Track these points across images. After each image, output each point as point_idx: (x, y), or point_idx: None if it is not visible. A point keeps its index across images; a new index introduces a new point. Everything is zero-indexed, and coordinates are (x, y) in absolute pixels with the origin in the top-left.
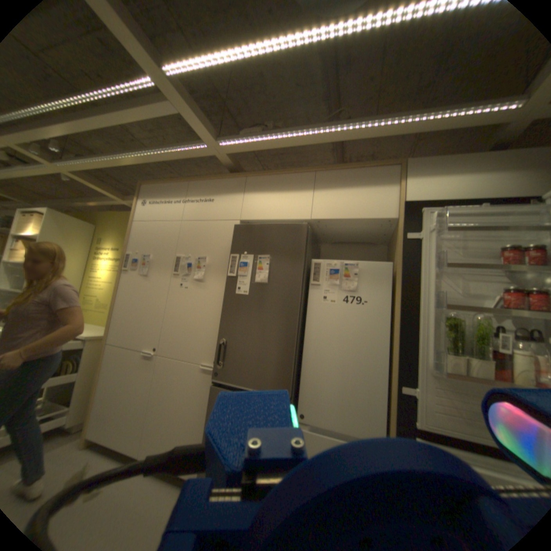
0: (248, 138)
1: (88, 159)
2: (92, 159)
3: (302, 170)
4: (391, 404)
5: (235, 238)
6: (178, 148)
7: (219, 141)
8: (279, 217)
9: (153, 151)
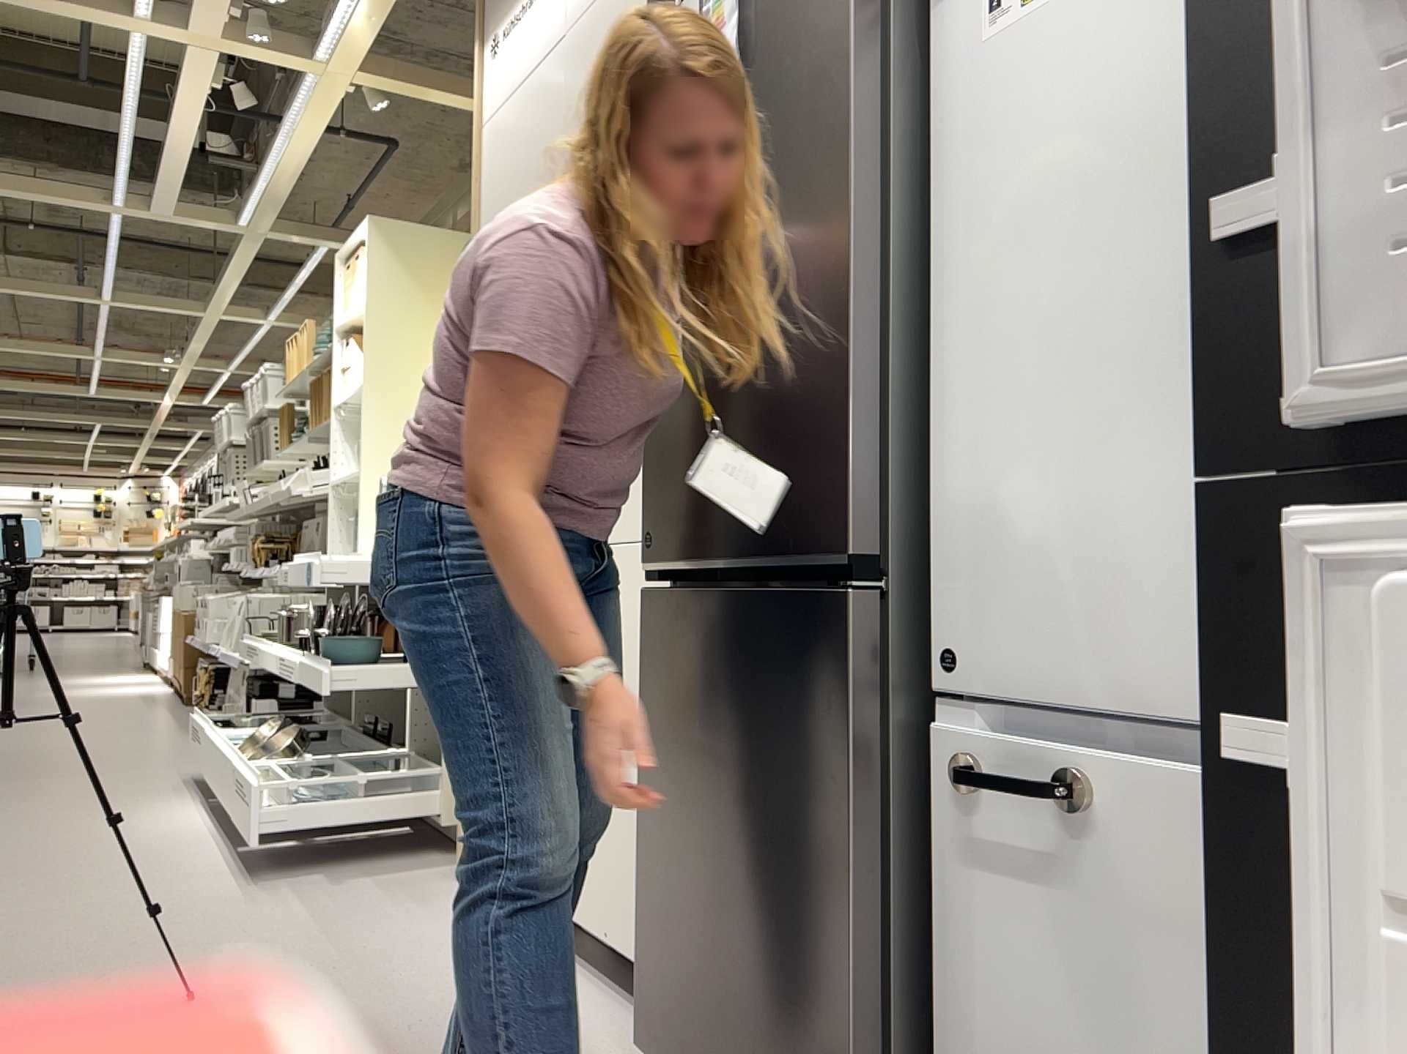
0: None
1: None
2: None
3: None
4: None
5: None
6: None
7: None
8: None
9: None
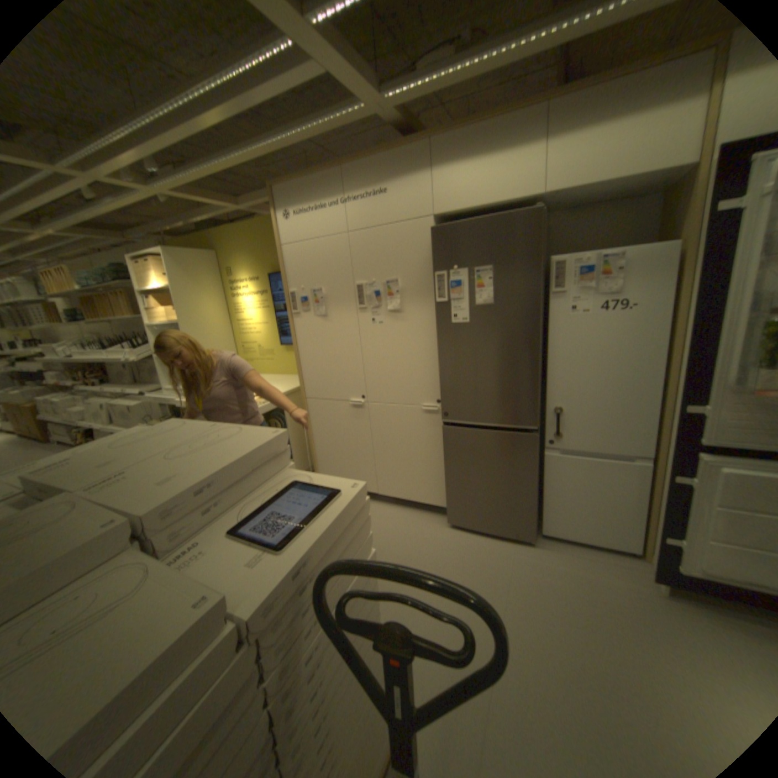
0: (431, 72)
1: (192, 167)
2: (198, 165)
3: (525, 105)
4: (663, 419)
5: (436, 247)
6: (318, 118)
7: (383, 90)
8: (494, 199)
9: (281, 132)
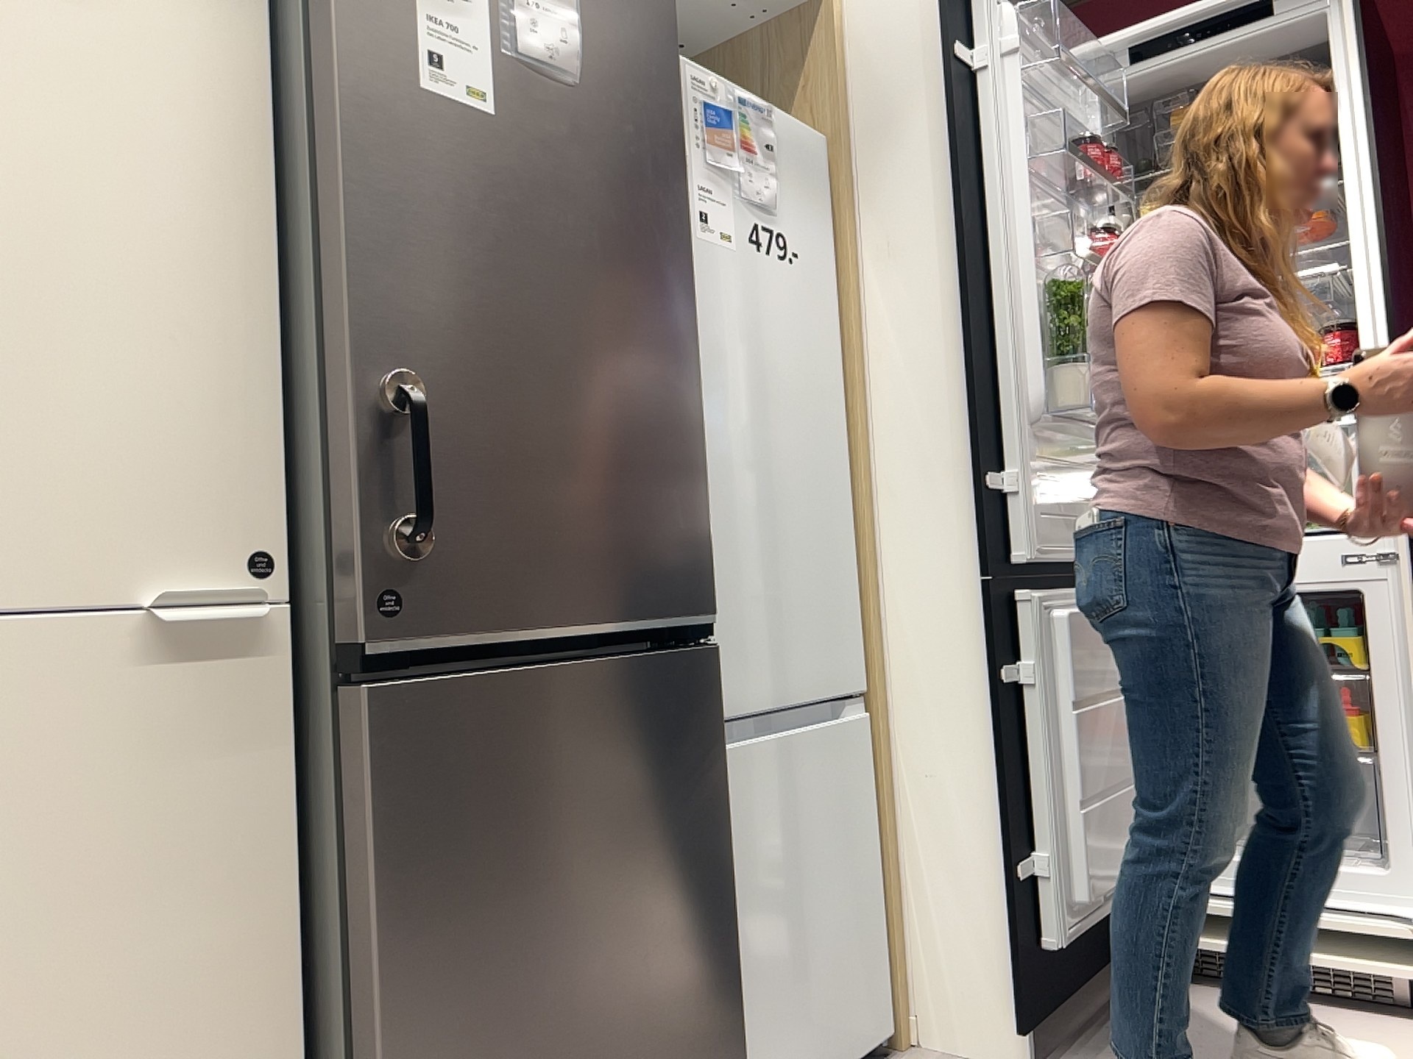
0: None
1: None
2: None
3: None
4: (858, 575)
5: None
6: None
7: None
8: None
9: None
